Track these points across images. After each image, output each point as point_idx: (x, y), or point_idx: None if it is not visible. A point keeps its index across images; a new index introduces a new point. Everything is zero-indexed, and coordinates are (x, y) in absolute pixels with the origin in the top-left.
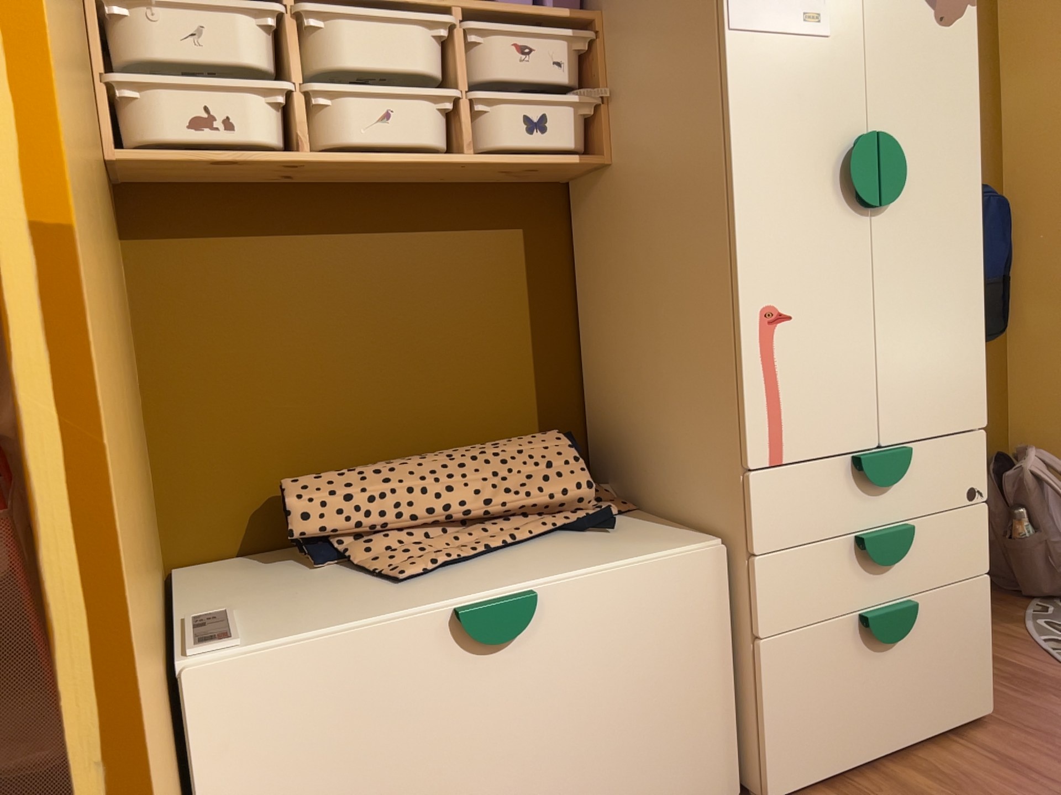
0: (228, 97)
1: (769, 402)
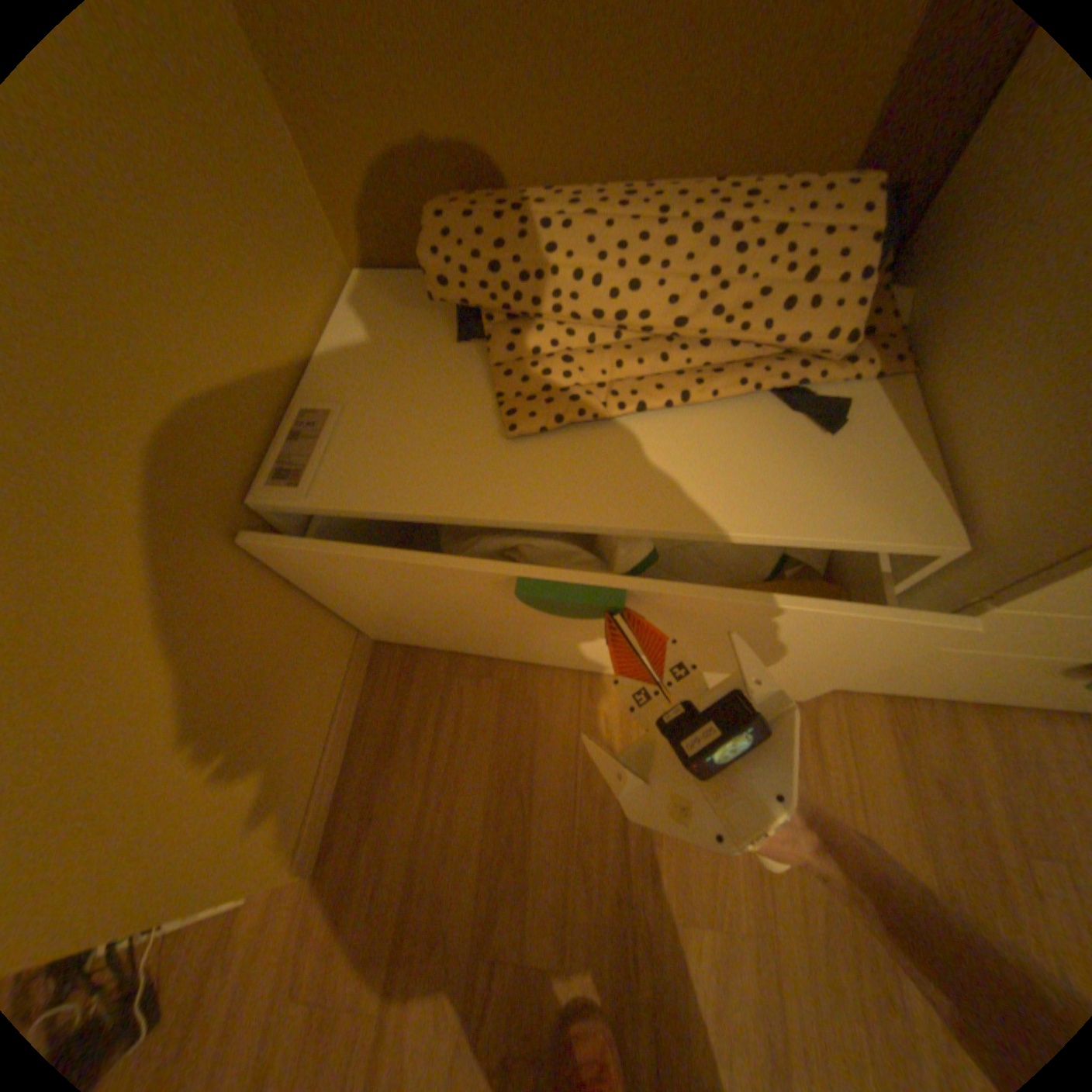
0: None
1: None
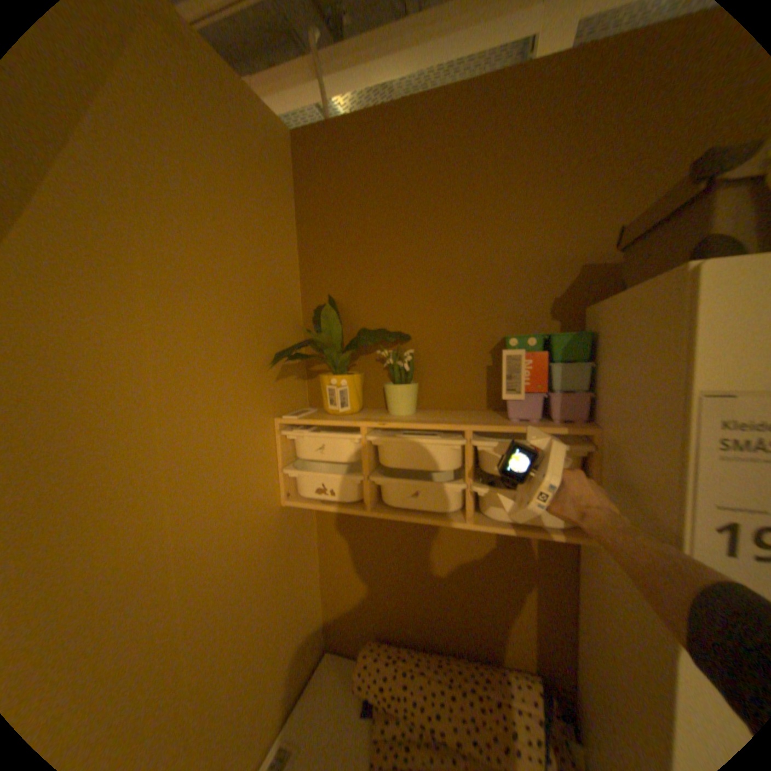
0: (333, 477)
1: None
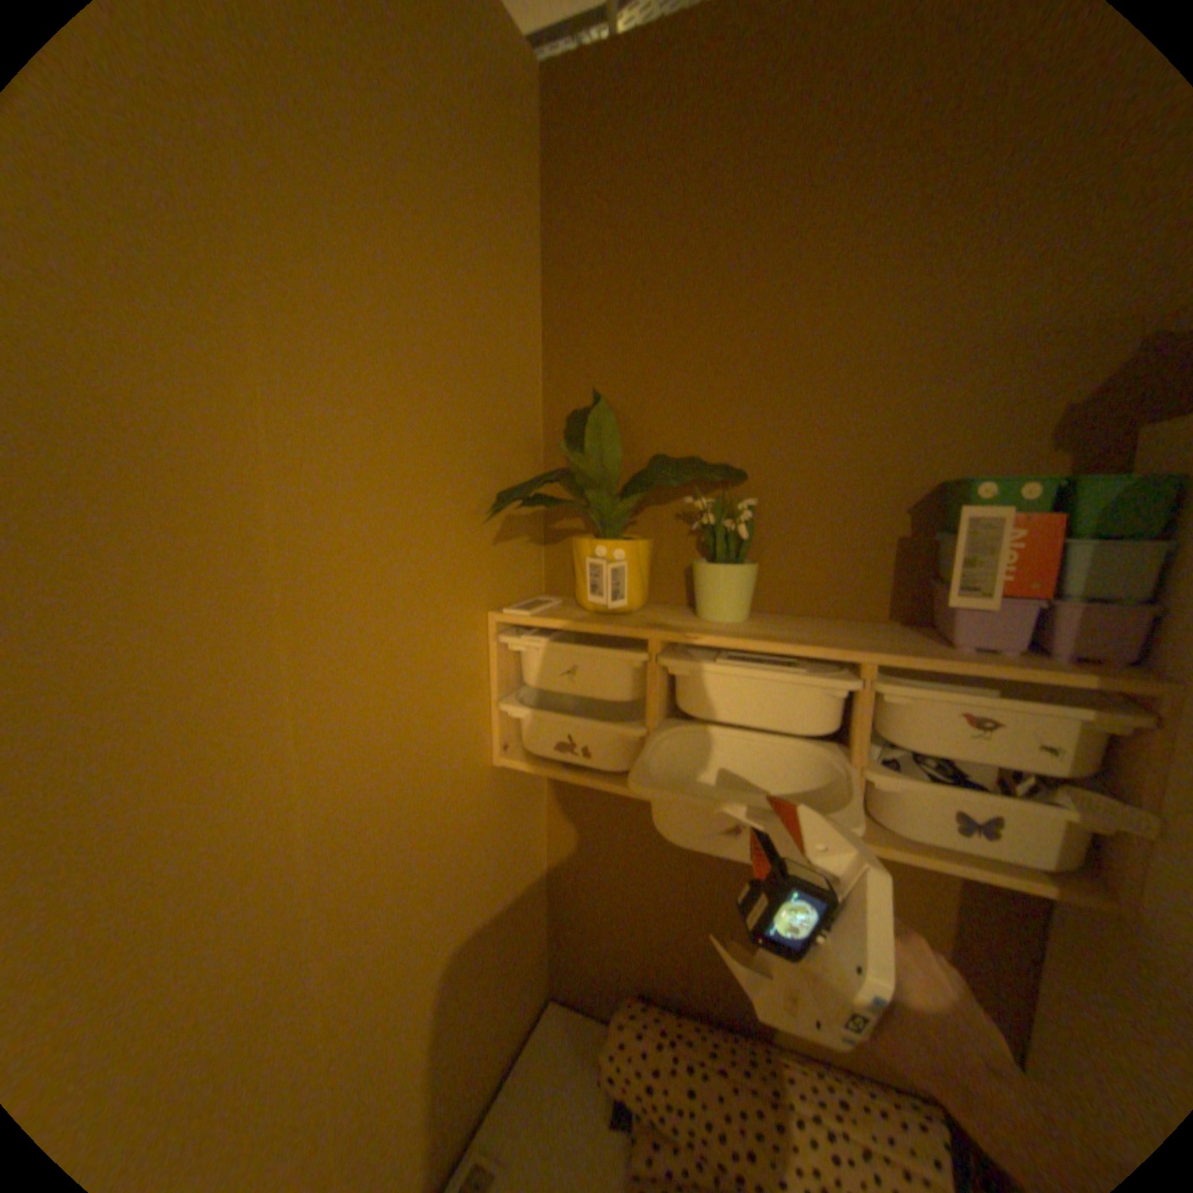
0: (590, 725)
1: None
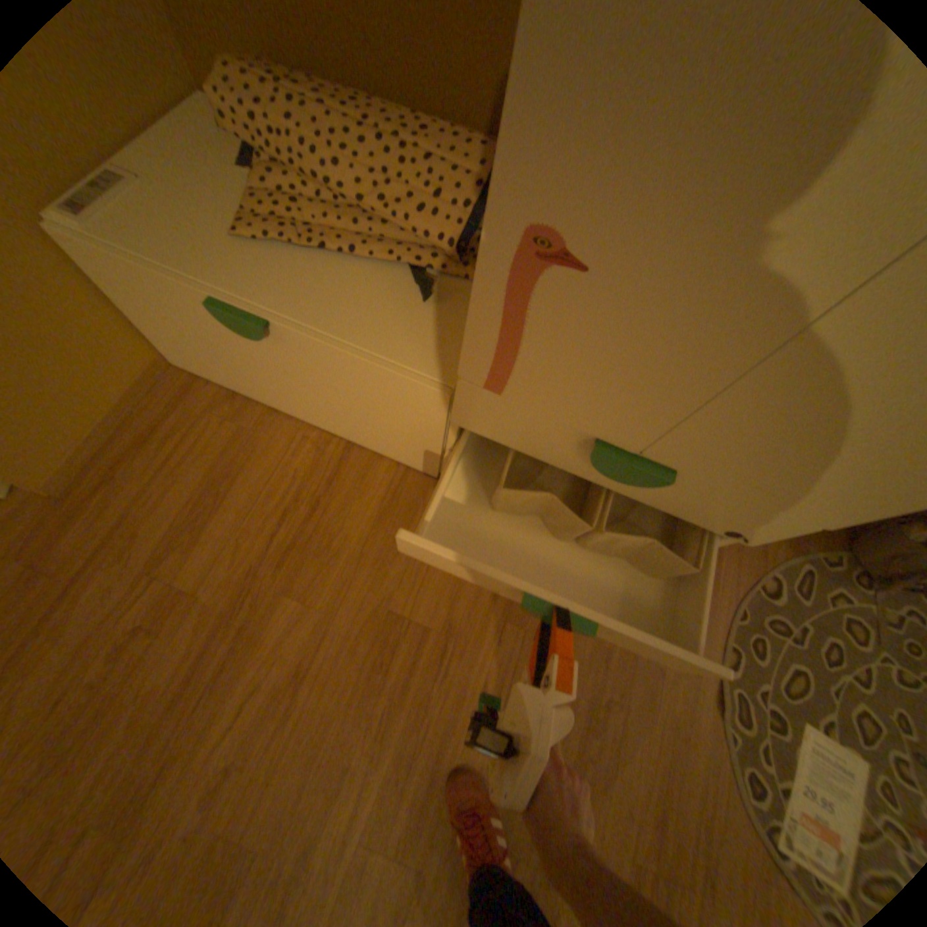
0: None
1: (501, 341)
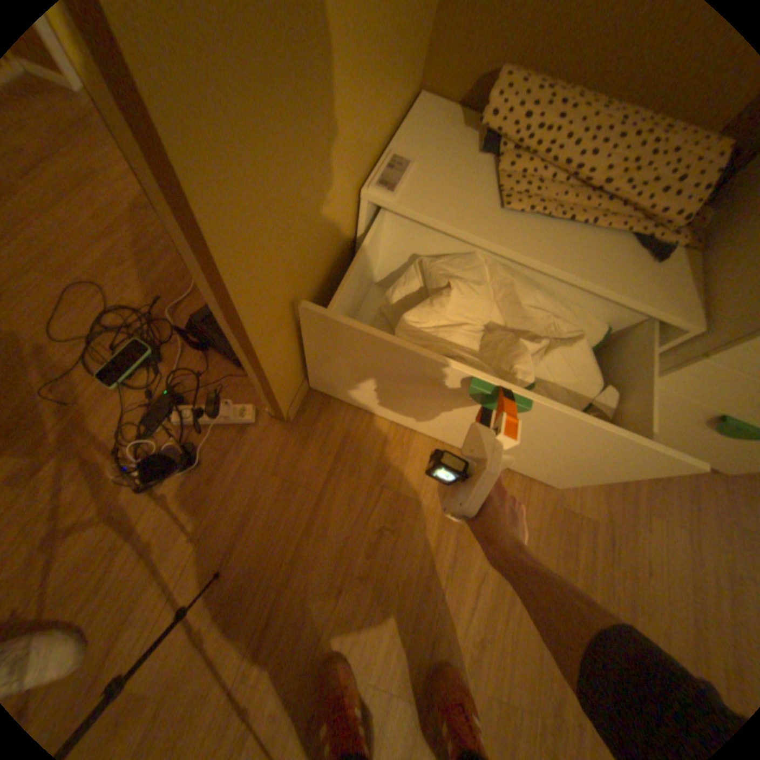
0: None
1: None
